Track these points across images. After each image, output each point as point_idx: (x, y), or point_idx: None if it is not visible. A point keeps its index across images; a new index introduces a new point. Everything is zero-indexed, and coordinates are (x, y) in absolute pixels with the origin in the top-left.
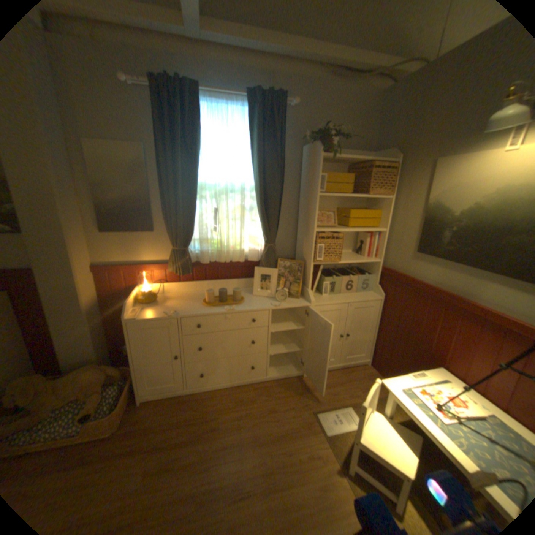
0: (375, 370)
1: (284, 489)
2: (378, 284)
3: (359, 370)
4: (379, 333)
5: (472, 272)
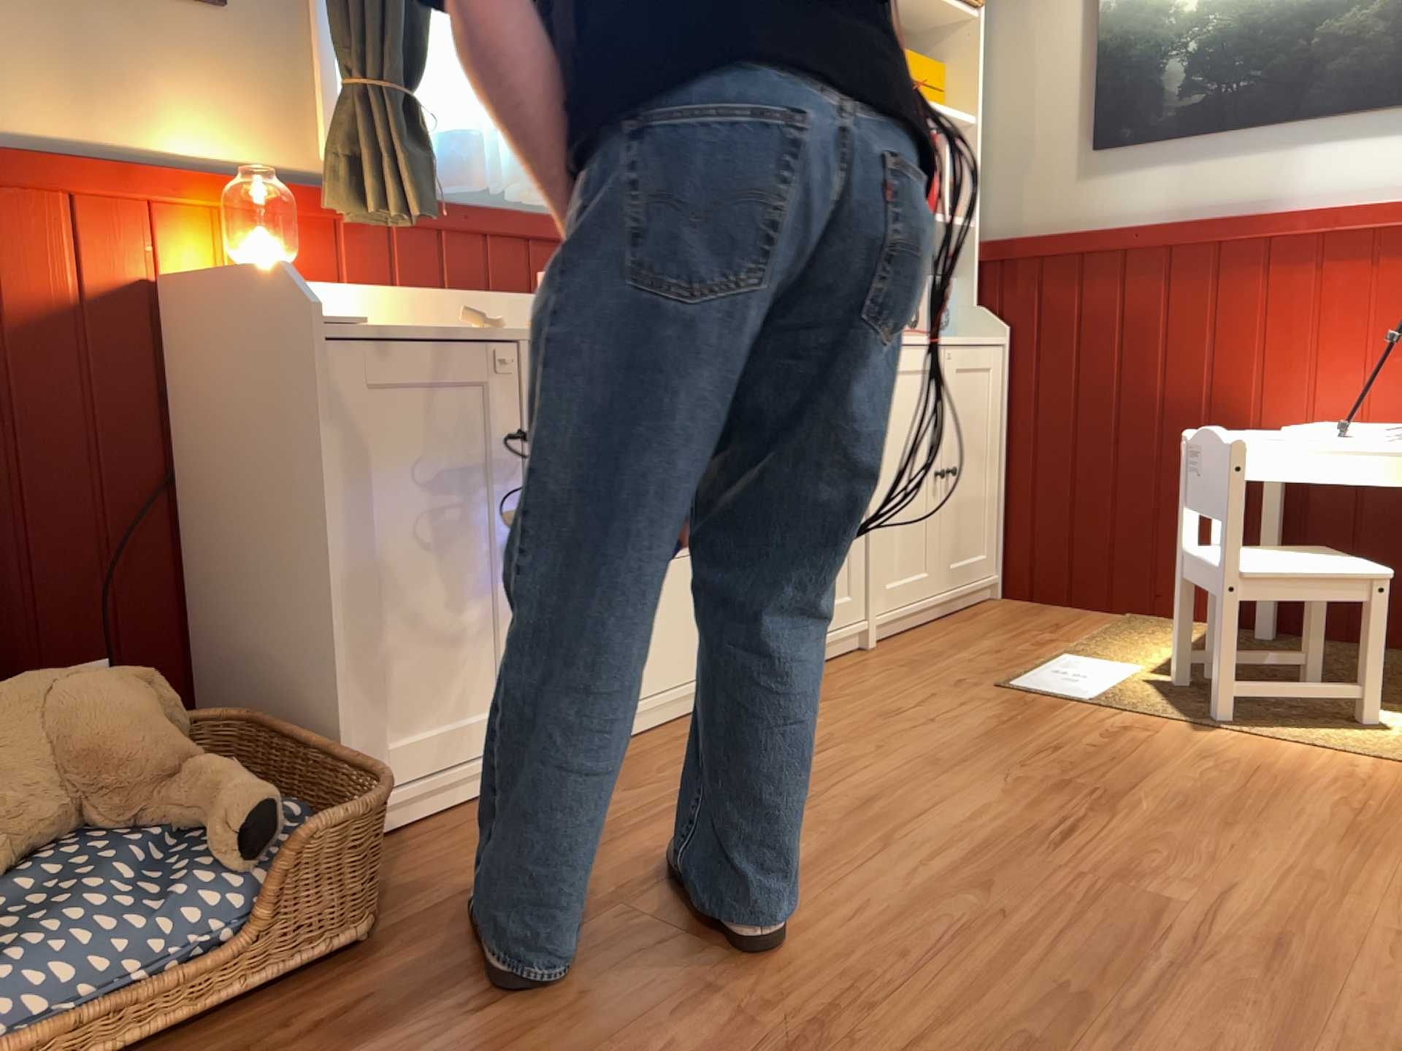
0: (1021, 600)
1: (1129, 786)
2: (976, 306)
3: (983, 608)
4: (1009, 465)
5: (1255, 143)
